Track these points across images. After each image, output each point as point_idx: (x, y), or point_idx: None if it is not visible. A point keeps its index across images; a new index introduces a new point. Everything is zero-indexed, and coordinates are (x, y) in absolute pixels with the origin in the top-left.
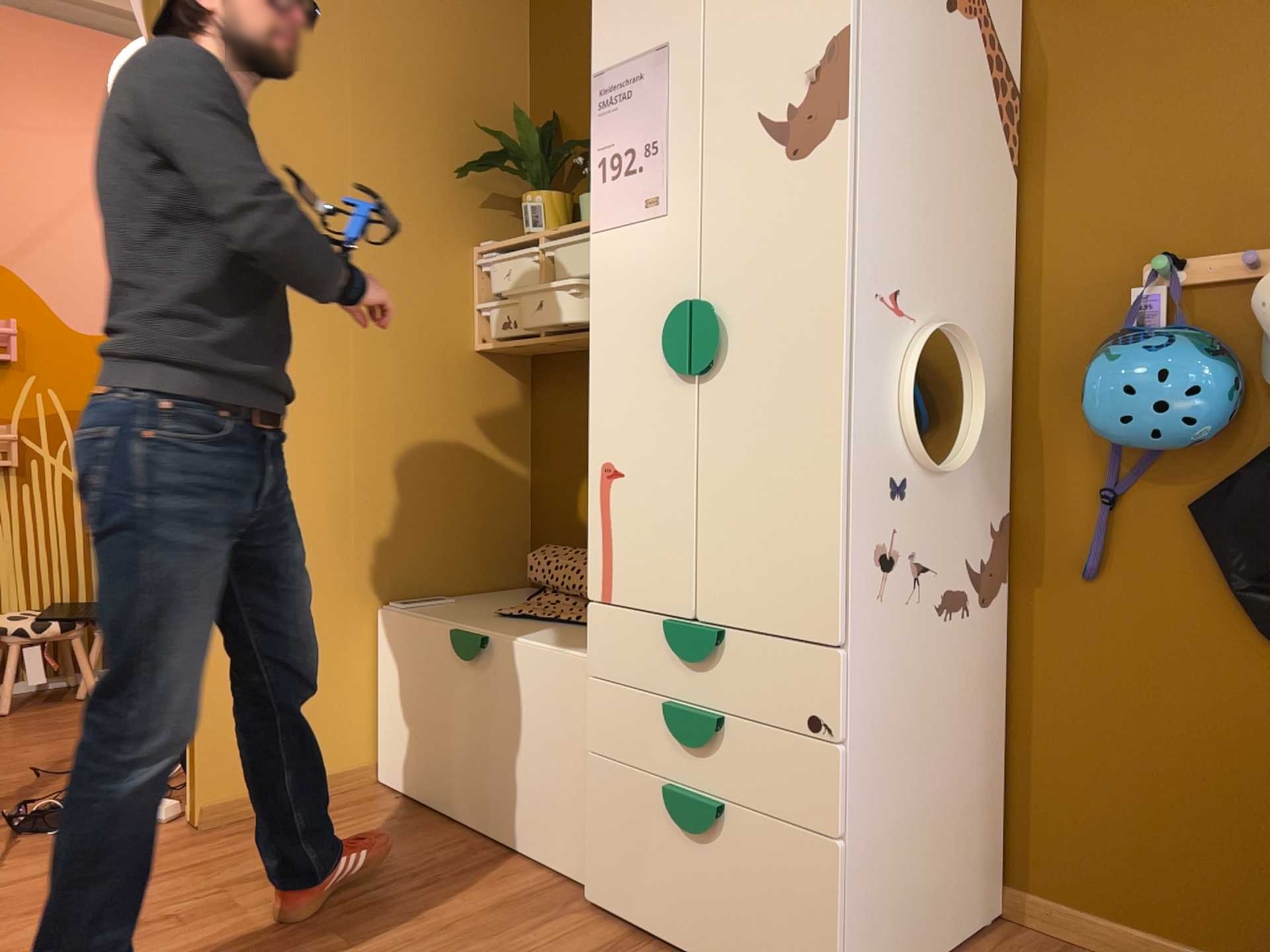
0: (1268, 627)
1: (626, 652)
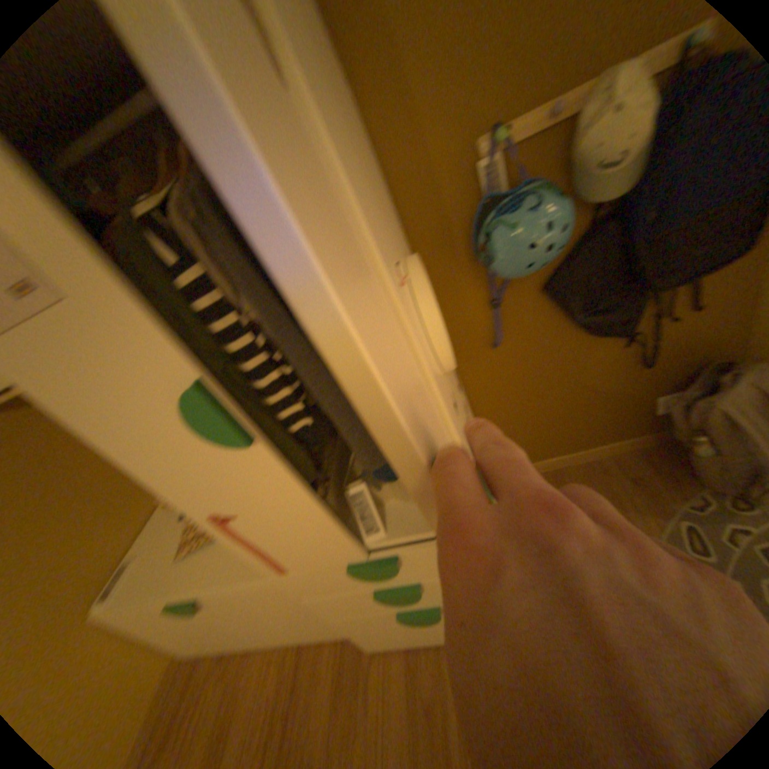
0: (595, 331)
1: (321, 585)
